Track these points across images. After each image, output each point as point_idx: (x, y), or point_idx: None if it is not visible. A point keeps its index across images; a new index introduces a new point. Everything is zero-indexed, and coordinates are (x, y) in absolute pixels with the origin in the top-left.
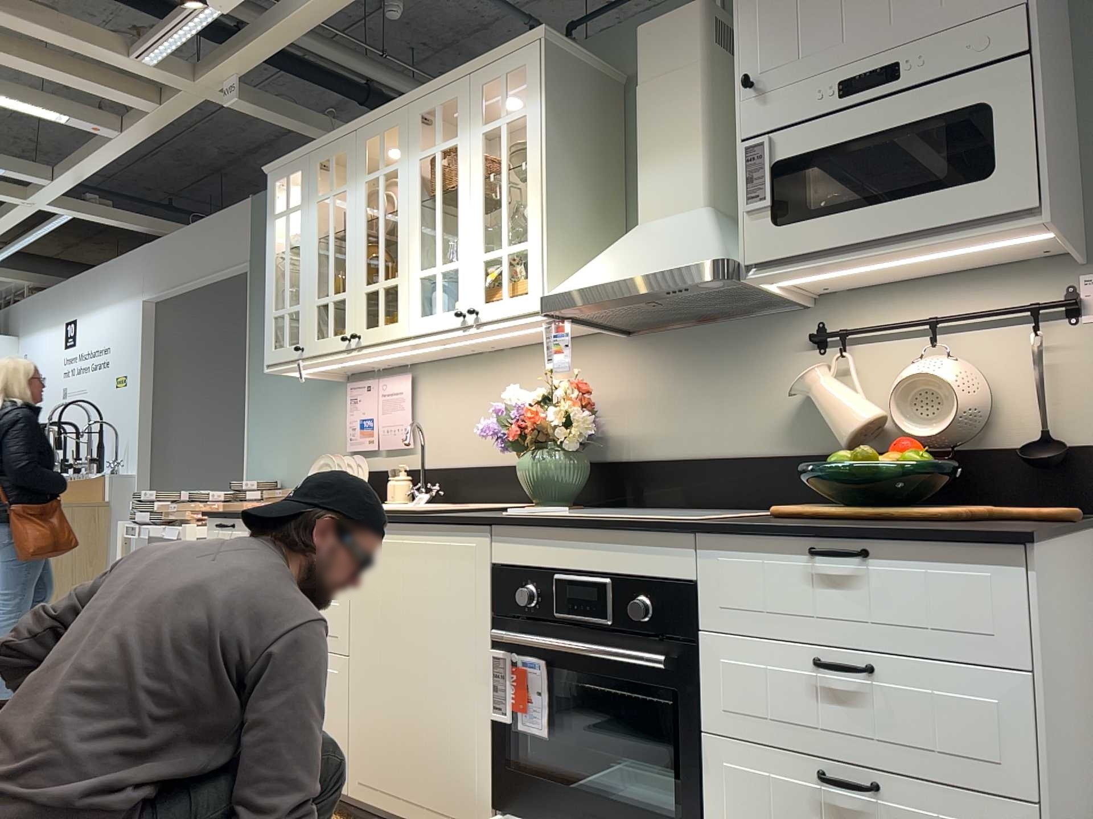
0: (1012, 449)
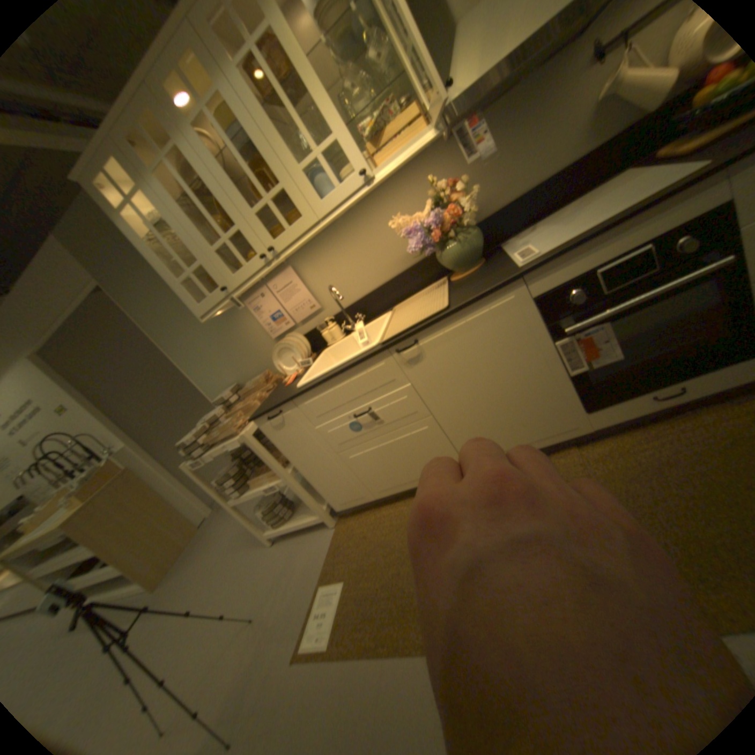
0: None
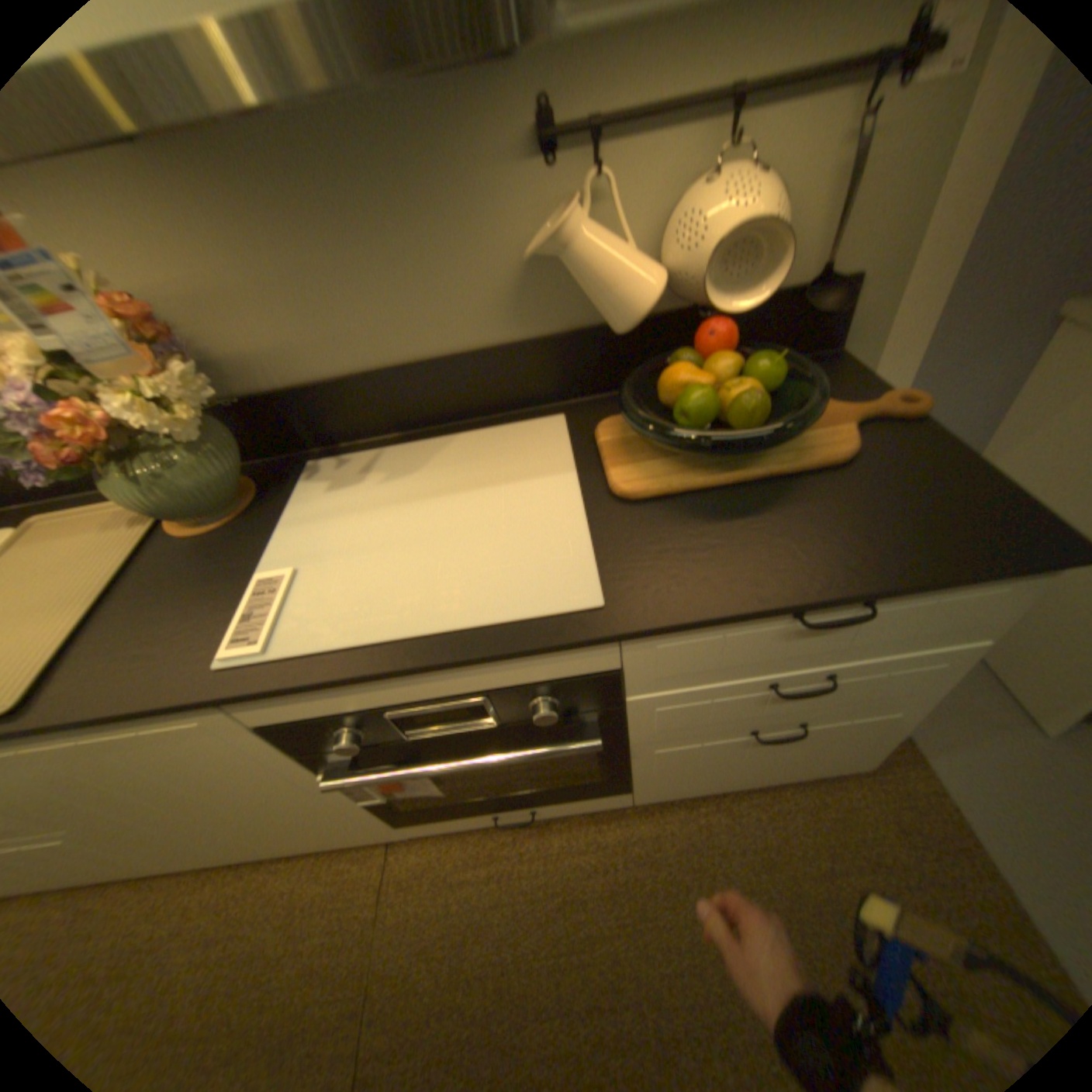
0: (789, 289)
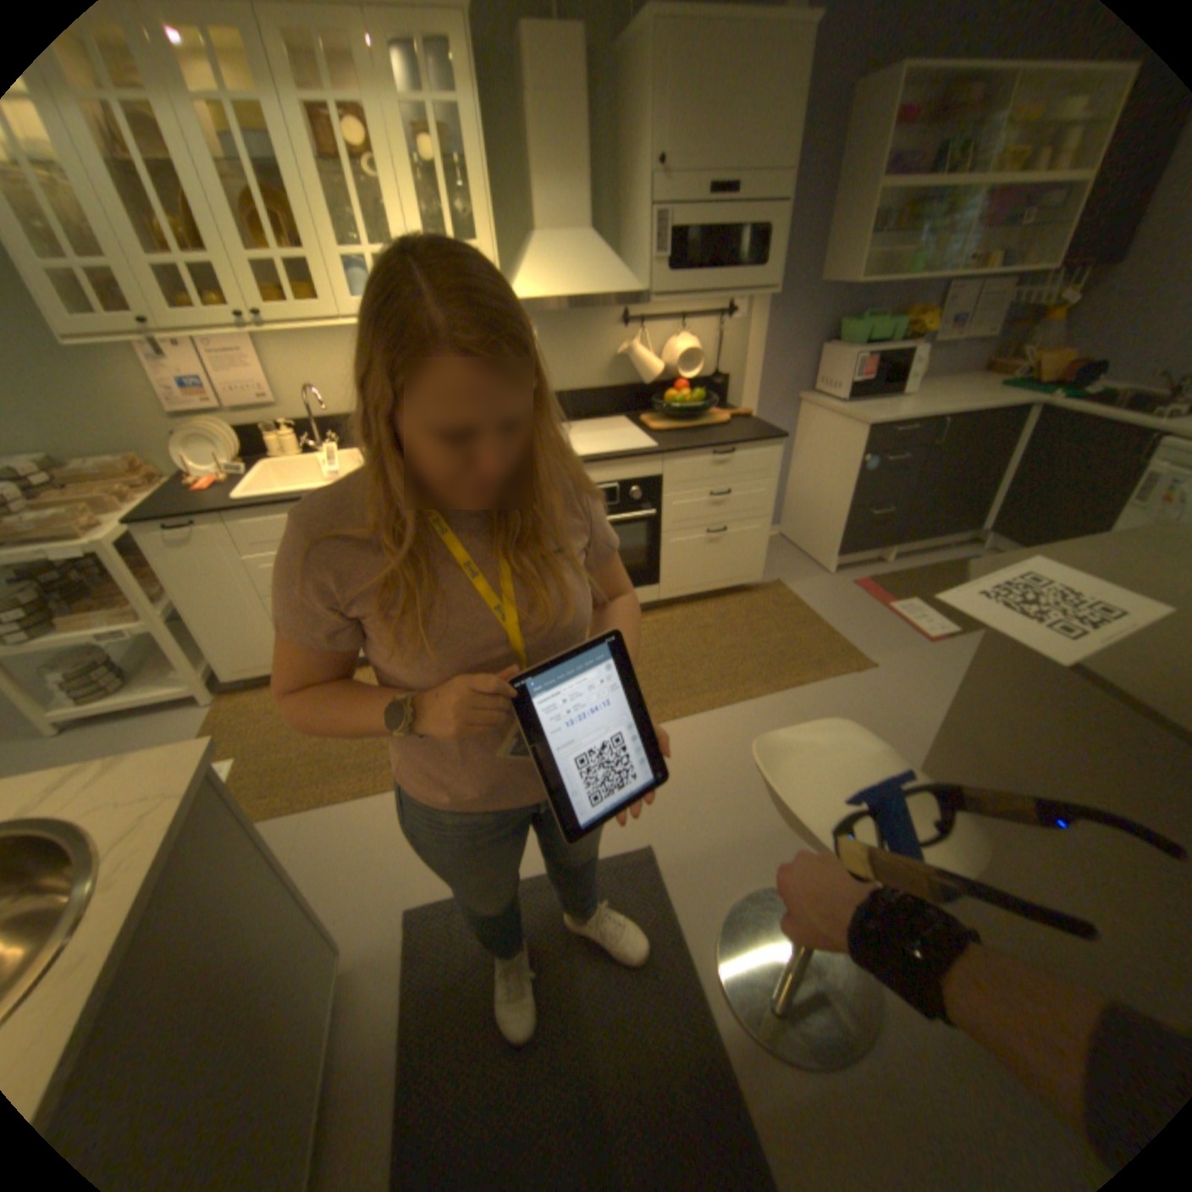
0: (704, 378)
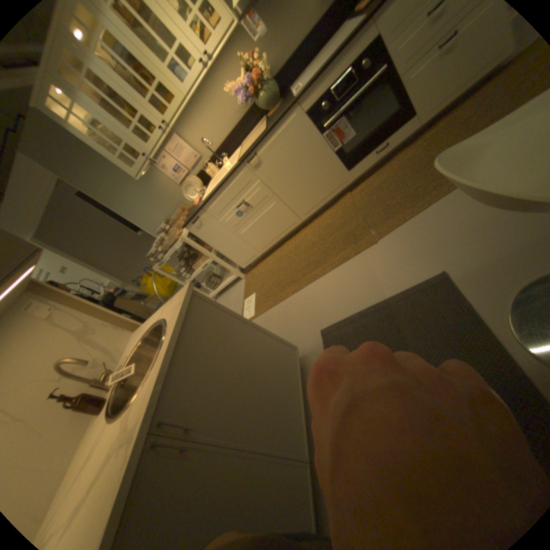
0: None
